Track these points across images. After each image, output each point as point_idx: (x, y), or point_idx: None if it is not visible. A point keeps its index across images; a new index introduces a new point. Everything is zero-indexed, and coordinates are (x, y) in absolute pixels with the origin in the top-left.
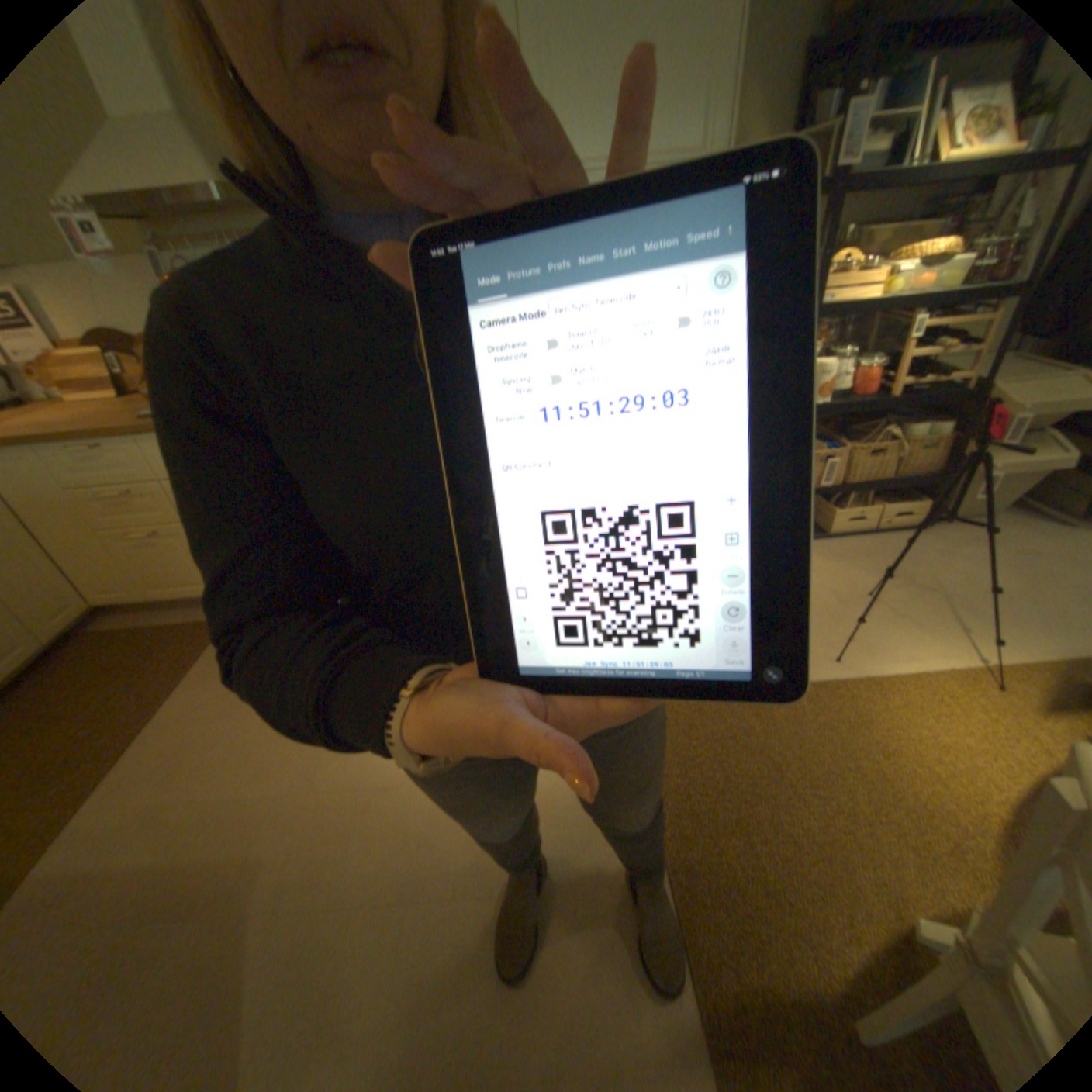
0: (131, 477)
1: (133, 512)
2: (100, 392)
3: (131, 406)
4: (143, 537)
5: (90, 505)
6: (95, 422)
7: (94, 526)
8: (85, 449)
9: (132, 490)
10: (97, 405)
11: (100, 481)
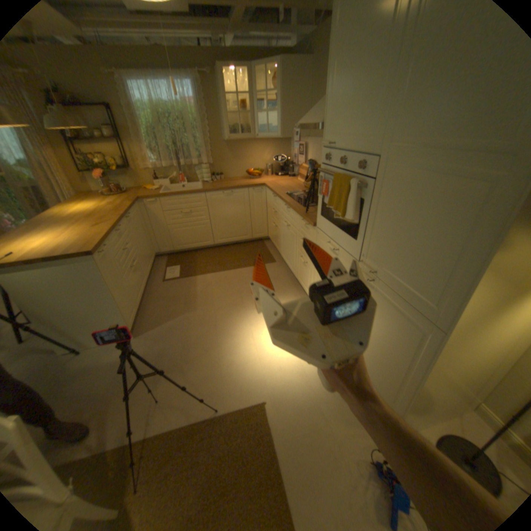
0: (277, 209)
1: (276, 218)
2: (302, 180)
3: (297, 188)
4: (274, 226)
5: (272, 211)
6: (282, 189)
7: (271, 217)
8: (273, 196)
9: (276, 212)
10: (298, 183)
11: (274, 206)
